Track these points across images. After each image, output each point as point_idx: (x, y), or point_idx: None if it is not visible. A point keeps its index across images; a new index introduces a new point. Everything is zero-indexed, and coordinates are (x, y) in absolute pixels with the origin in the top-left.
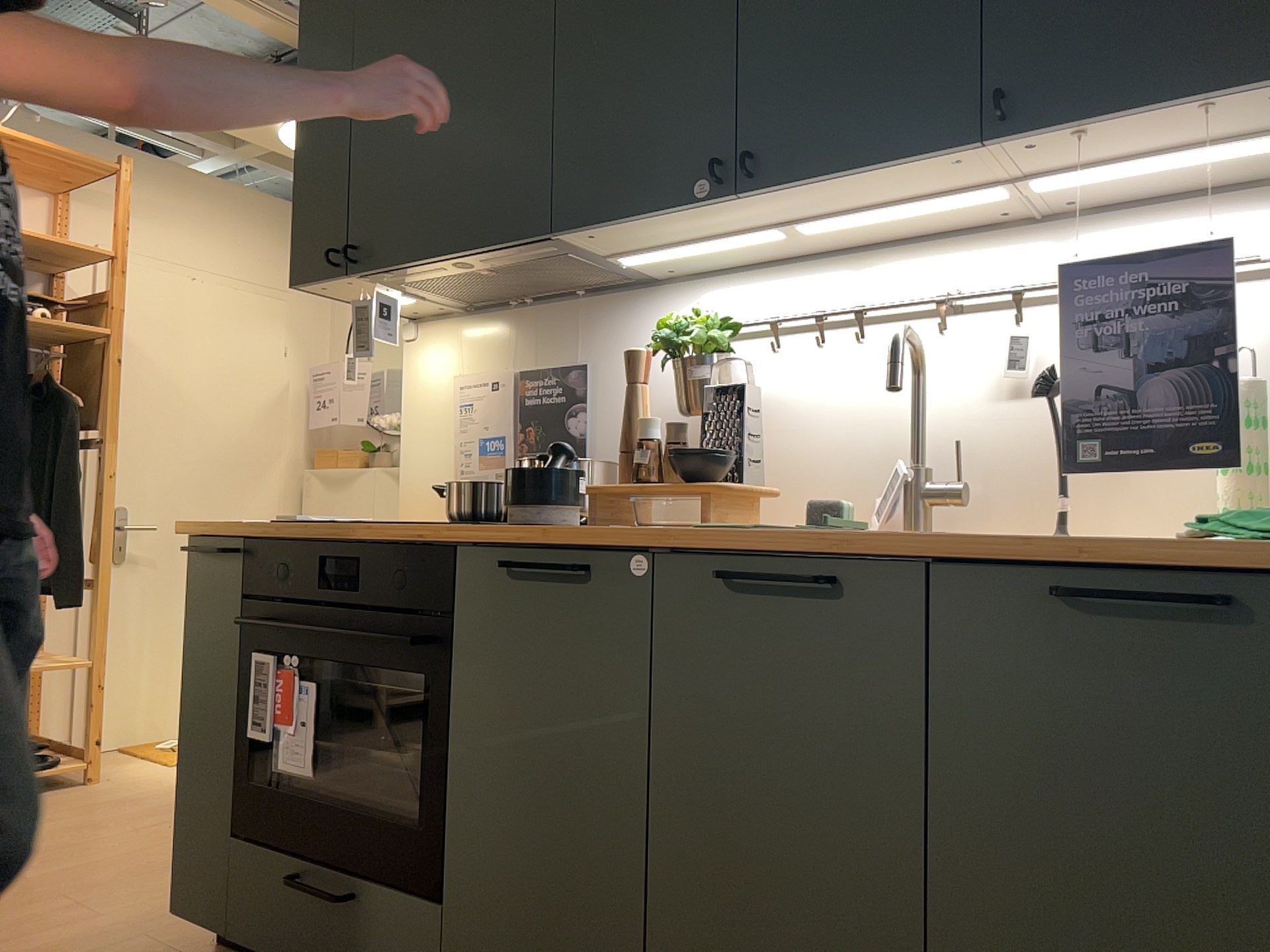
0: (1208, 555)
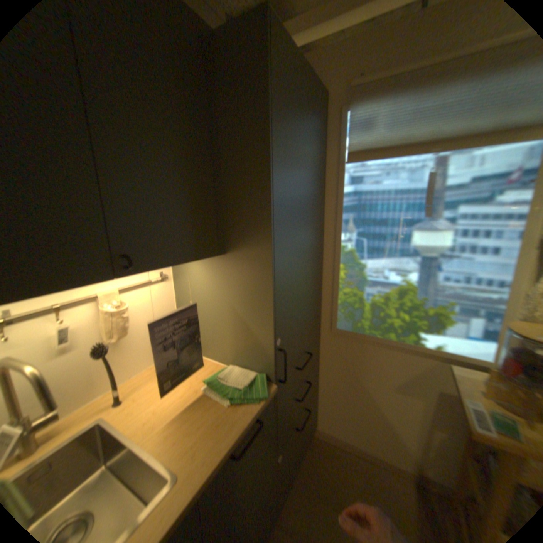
0: (257, 416)
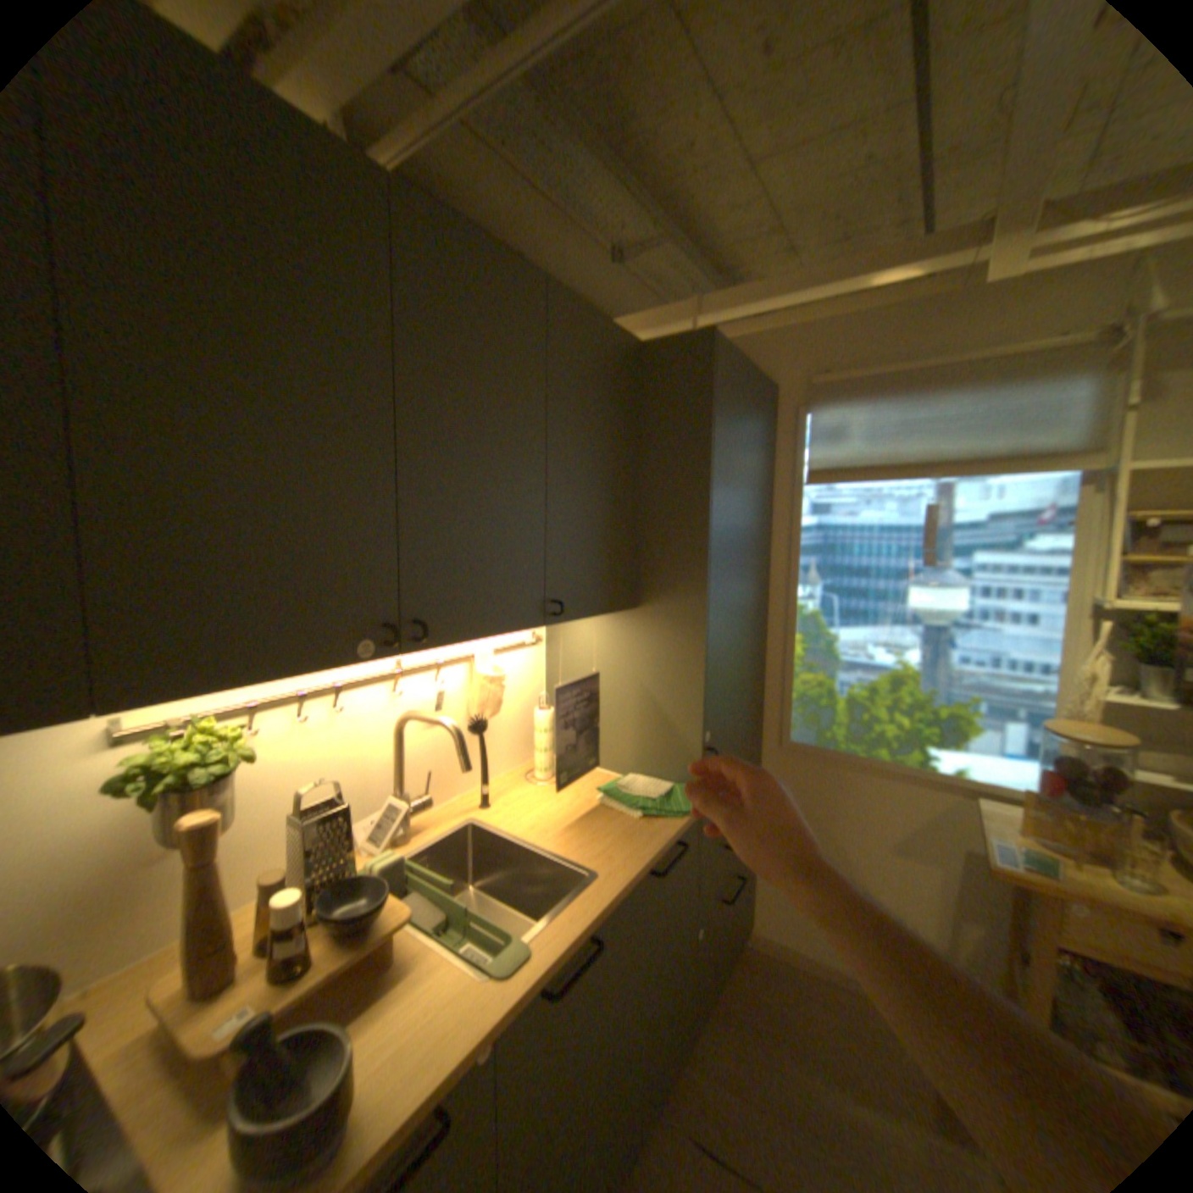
0: (682, 833)
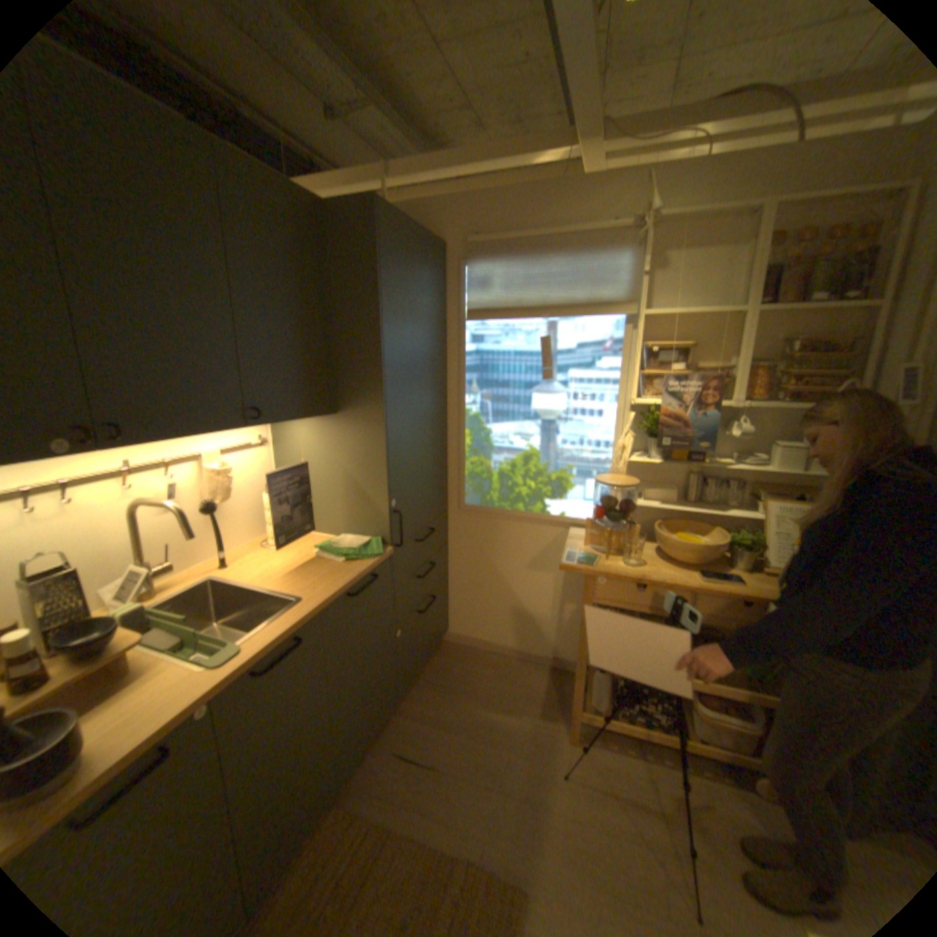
0: (372, 568)
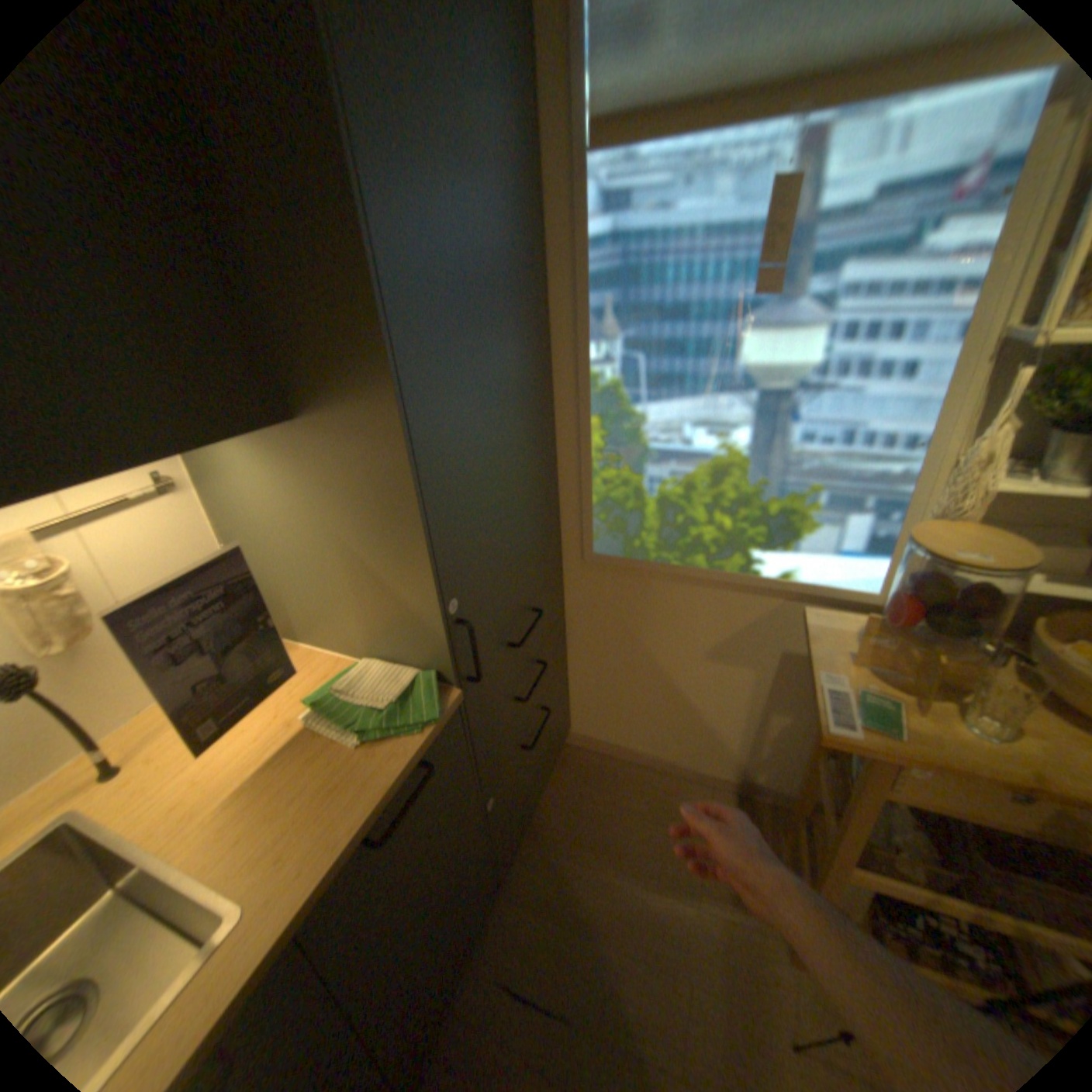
0: (418, 759)
